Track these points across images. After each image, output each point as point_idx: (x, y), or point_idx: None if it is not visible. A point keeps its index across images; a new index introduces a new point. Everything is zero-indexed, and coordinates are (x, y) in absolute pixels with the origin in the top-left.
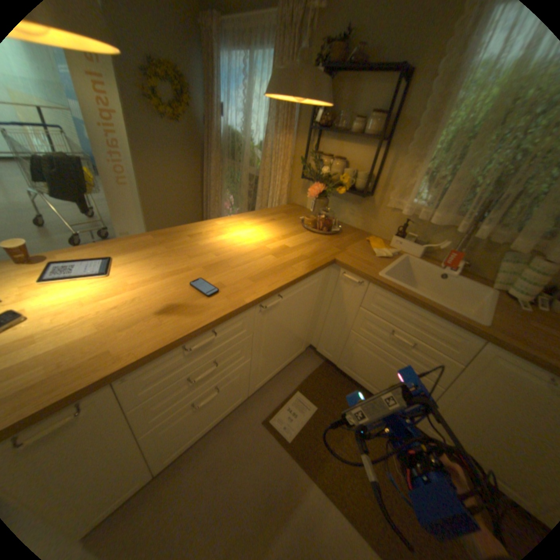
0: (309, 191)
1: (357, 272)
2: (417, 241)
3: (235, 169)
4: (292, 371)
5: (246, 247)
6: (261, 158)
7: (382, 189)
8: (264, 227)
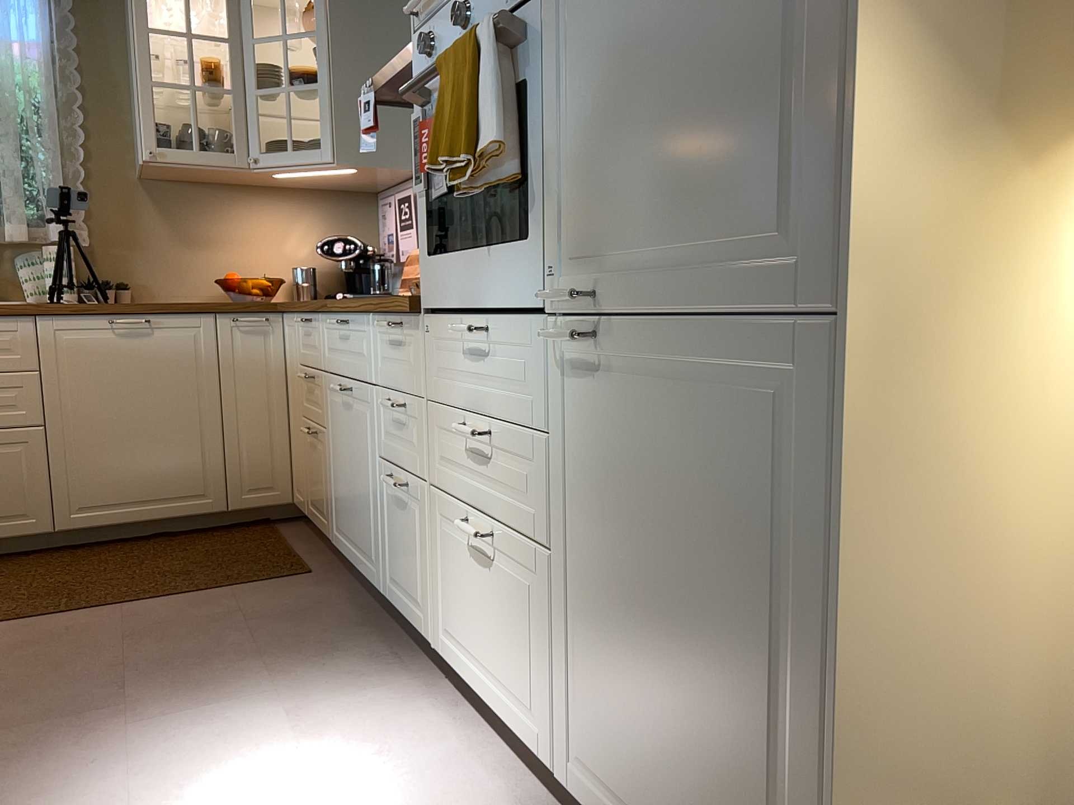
0: None
1: None
2: None
3: None
4: None
5: None
6: None
7: None
8: None
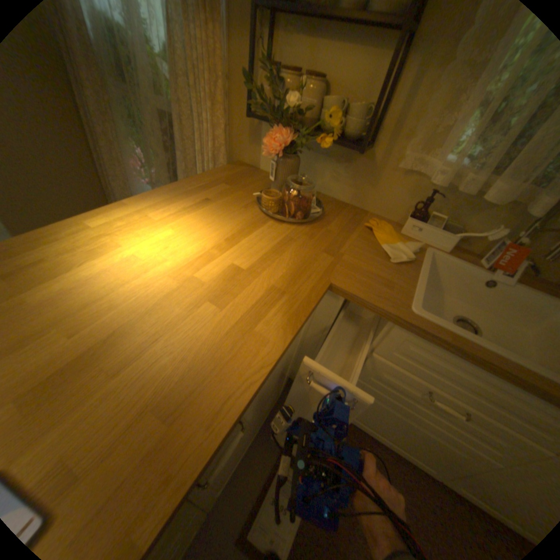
0: (266, 143)
1: (376, 310)
2: (448, 226)
3: (132, 100)
4: (268, 425)
5: (151, 286)
6: (170, 75)
7: (390, 135)
8: (190, 221)
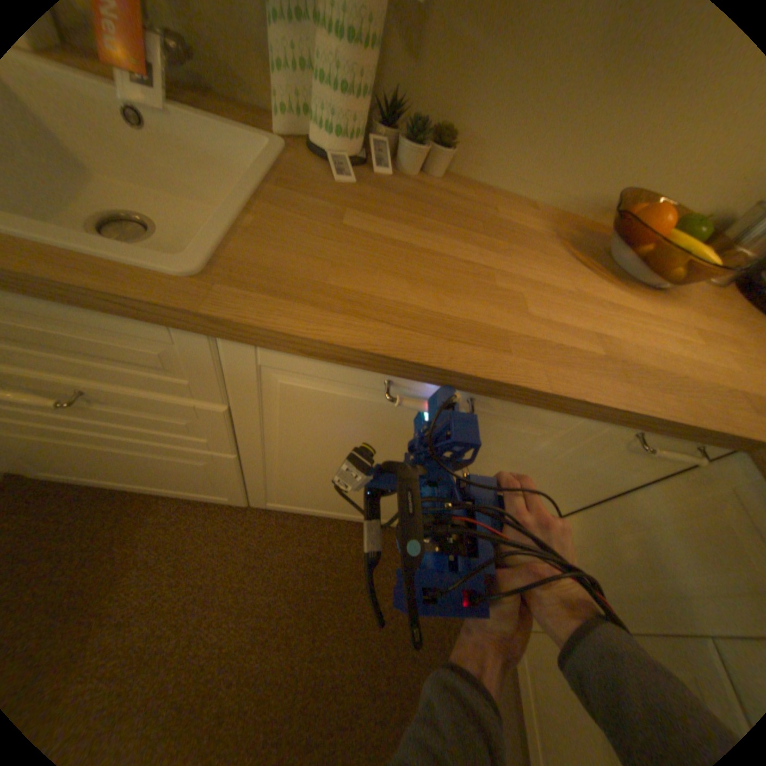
0: None
1: None
2: None
3: None
4: None
5: None
6: None
7: None
8: None
